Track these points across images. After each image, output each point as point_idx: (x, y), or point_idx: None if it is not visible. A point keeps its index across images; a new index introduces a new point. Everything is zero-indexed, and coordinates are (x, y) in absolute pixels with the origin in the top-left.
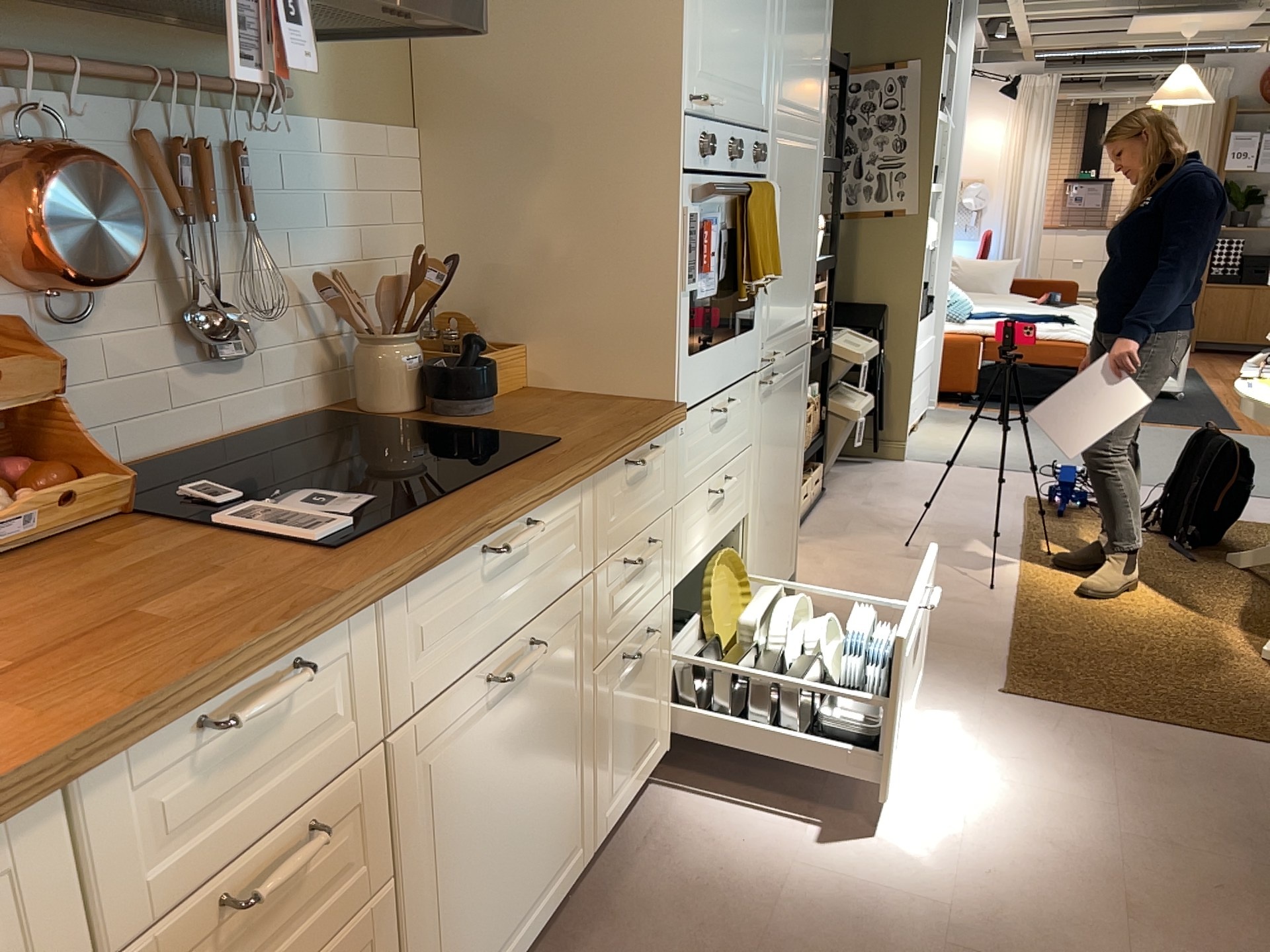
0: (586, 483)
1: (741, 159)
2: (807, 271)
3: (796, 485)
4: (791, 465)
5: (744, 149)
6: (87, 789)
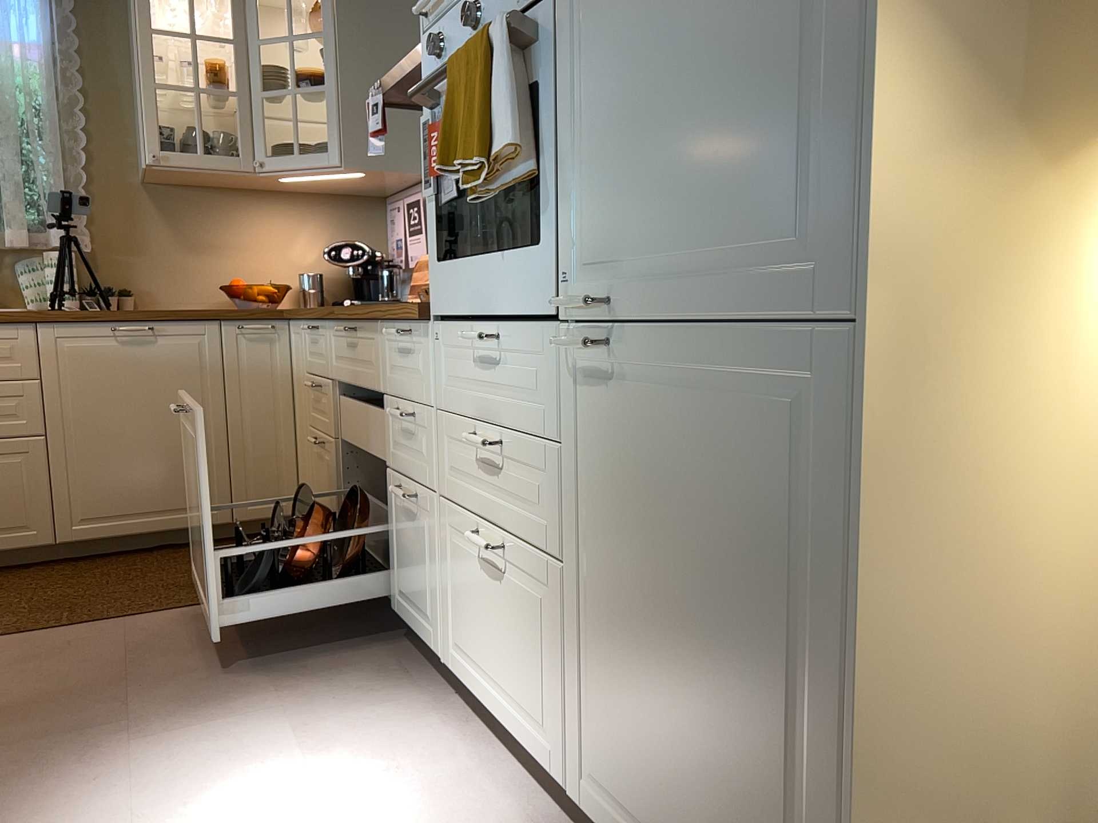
0: (374, 327)
1: (493, 12)
2: (794, 94)
3: (821, 780)
4: (750, 651)
5: (472, 6)
6: (304, 325)
